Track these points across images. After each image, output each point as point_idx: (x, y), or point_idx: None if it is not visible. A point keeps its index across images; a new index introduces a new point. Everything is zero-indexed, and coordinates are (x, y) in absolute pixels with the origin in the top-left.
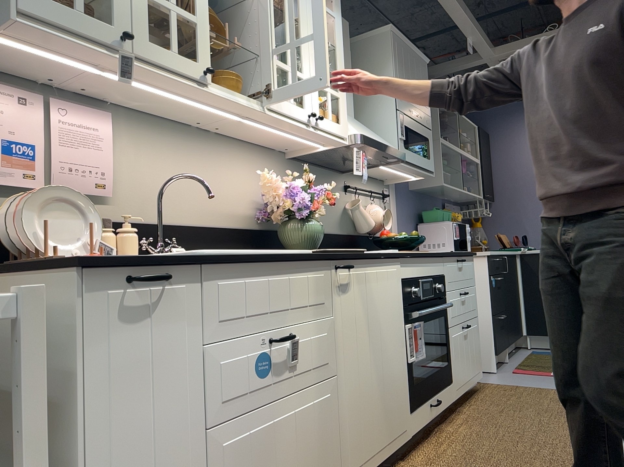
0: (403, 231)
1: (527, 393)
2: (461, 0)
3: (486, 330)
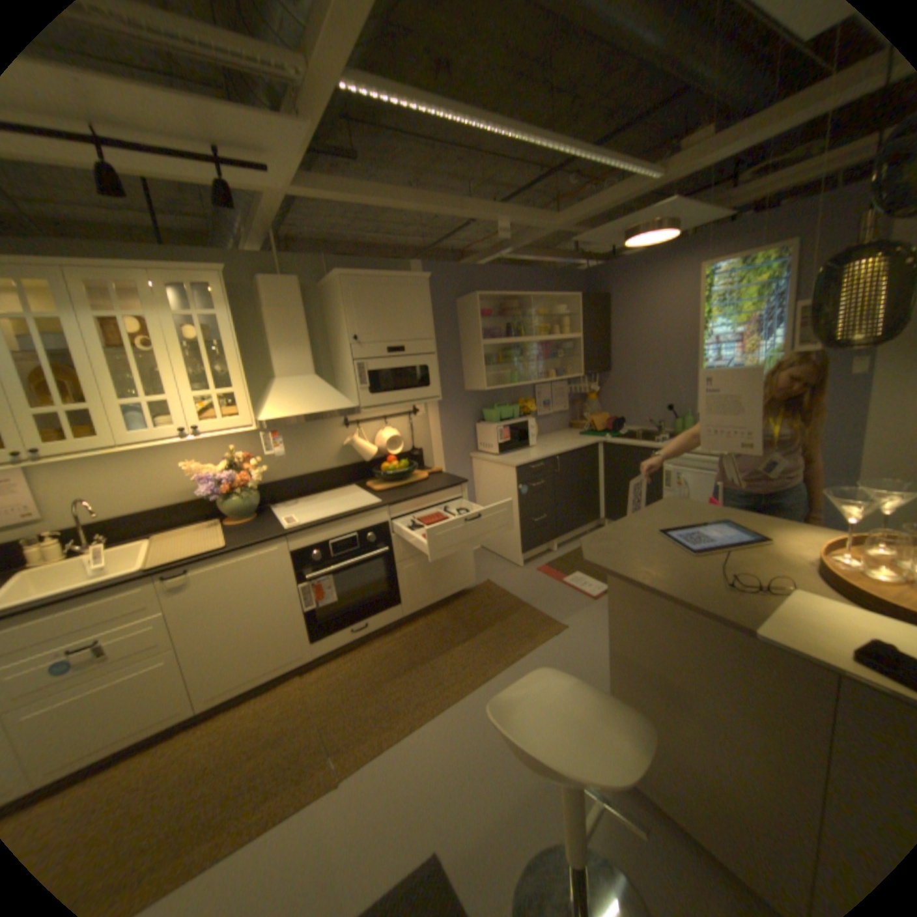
0: (449, 436)
1: (499, 608)
2: (448, 196)
3: (515, 532)
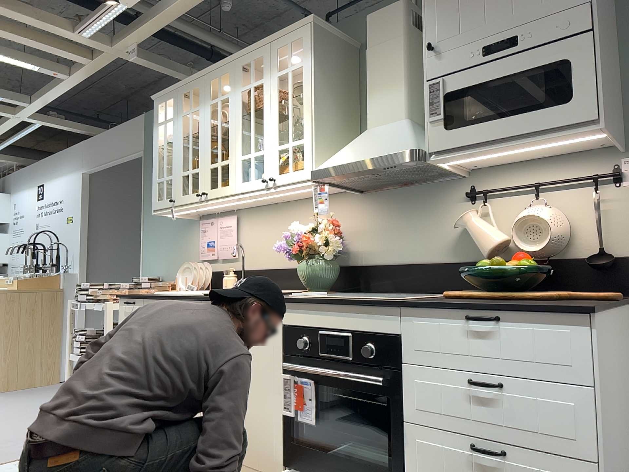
0: None
1: None
2: None
3: None
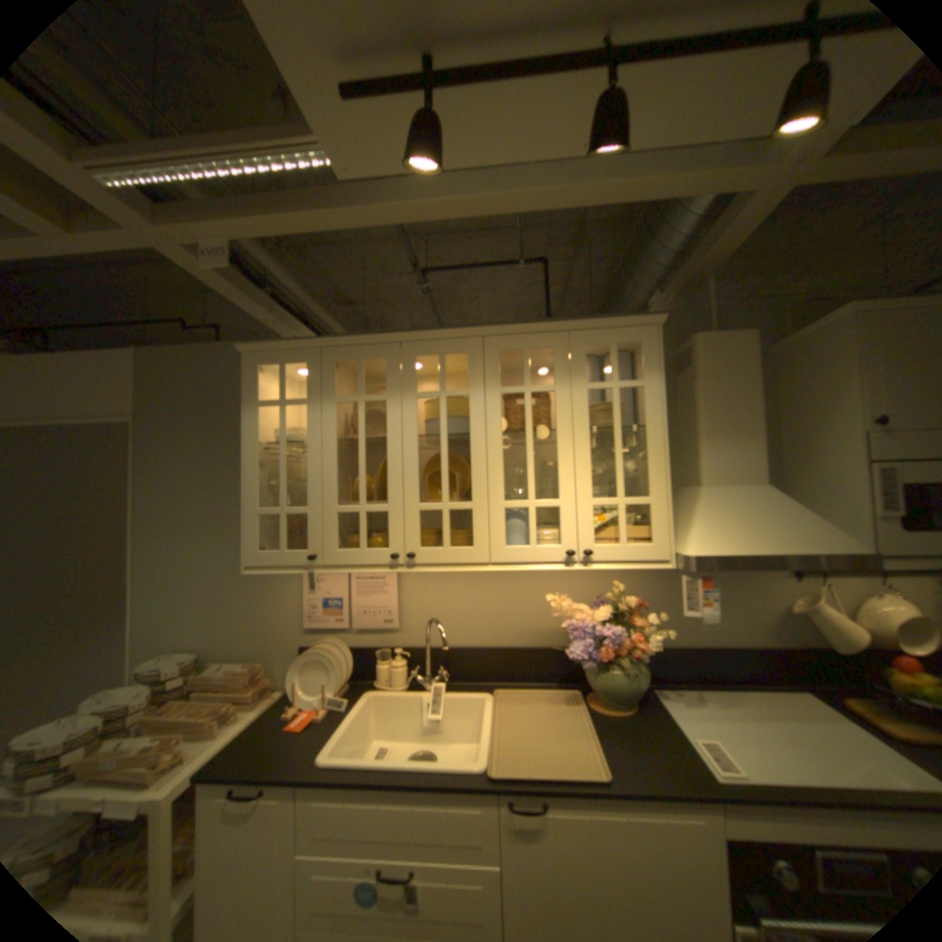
0: None
1: None
2: None
3: None
